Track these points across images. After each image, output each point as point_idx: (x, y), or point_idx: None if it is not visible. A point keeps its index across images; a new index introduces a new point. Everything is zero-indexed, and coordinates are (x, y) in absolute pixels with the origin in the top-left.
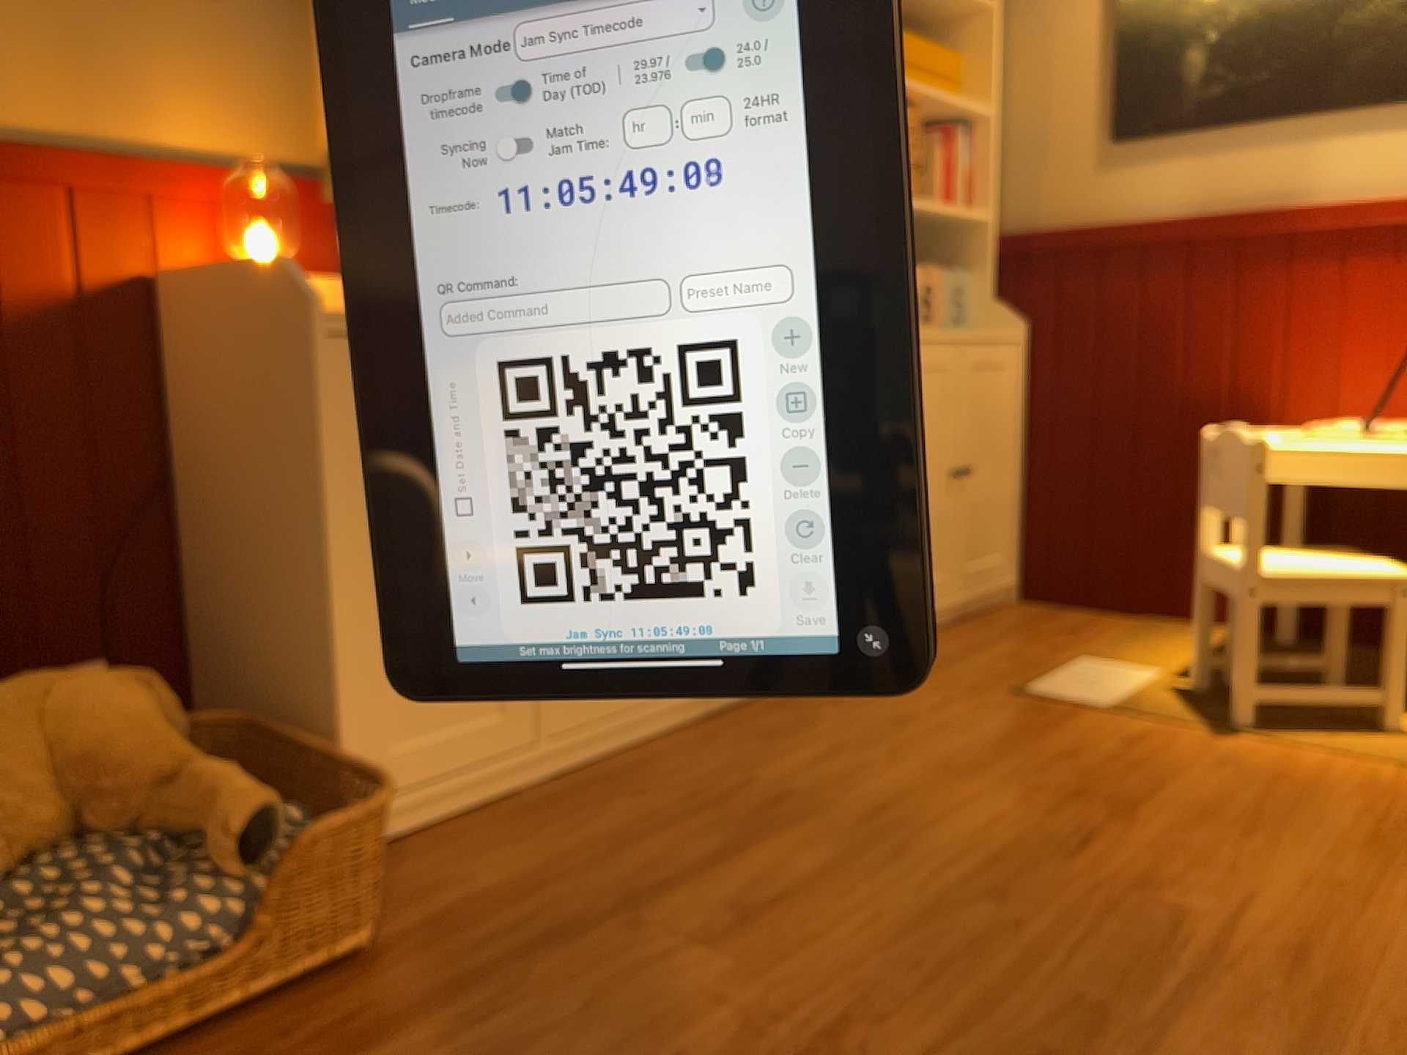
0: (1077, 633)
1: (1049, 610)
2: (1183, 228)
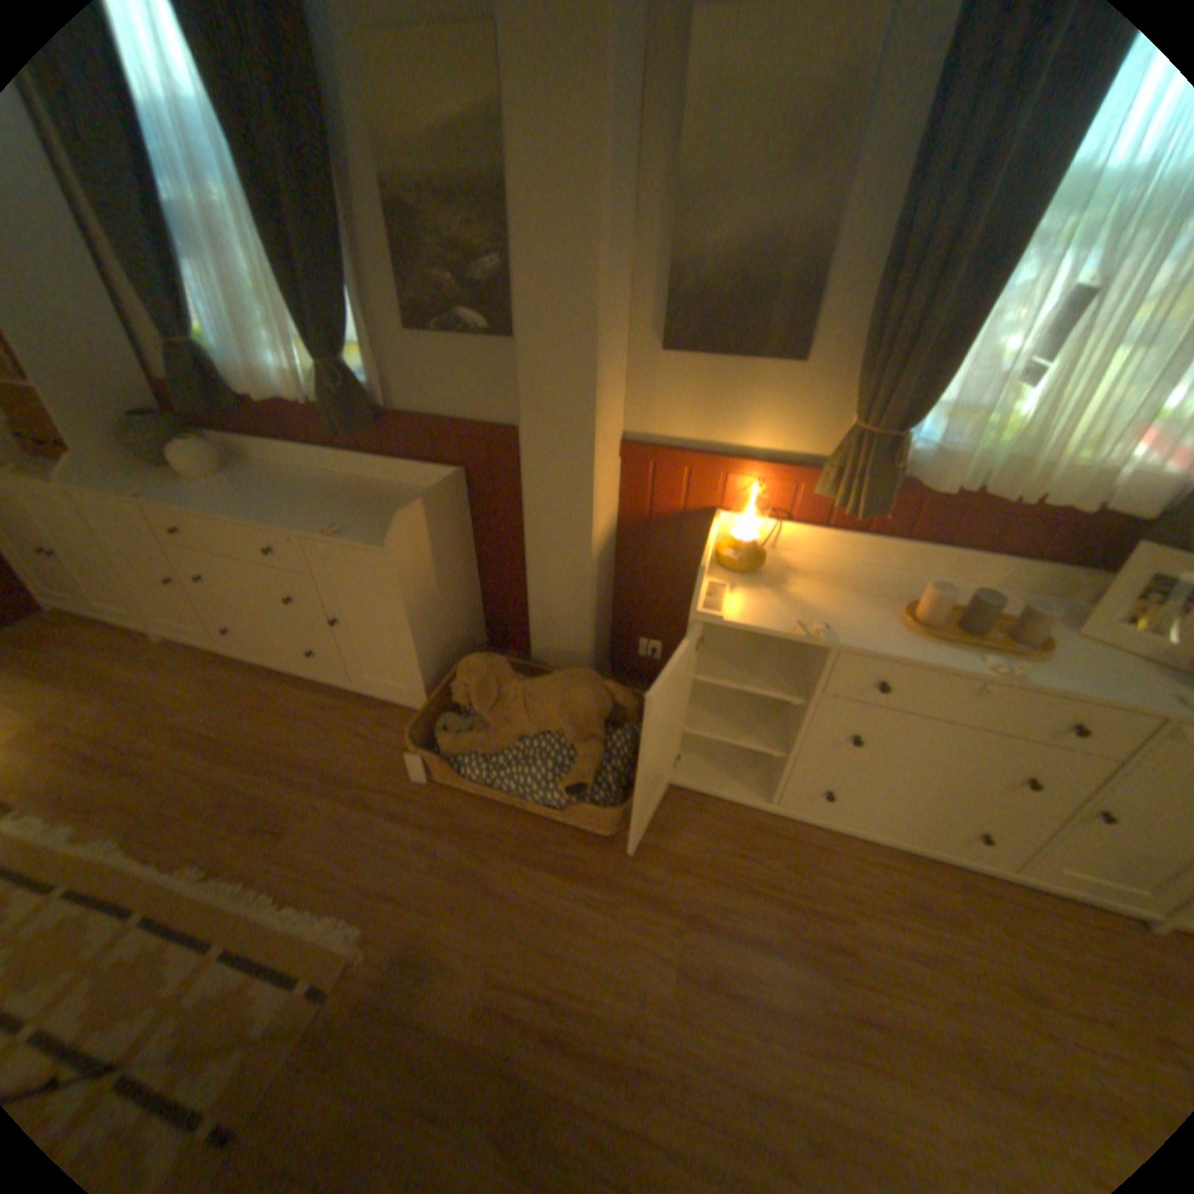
0: None
1: None
2: None
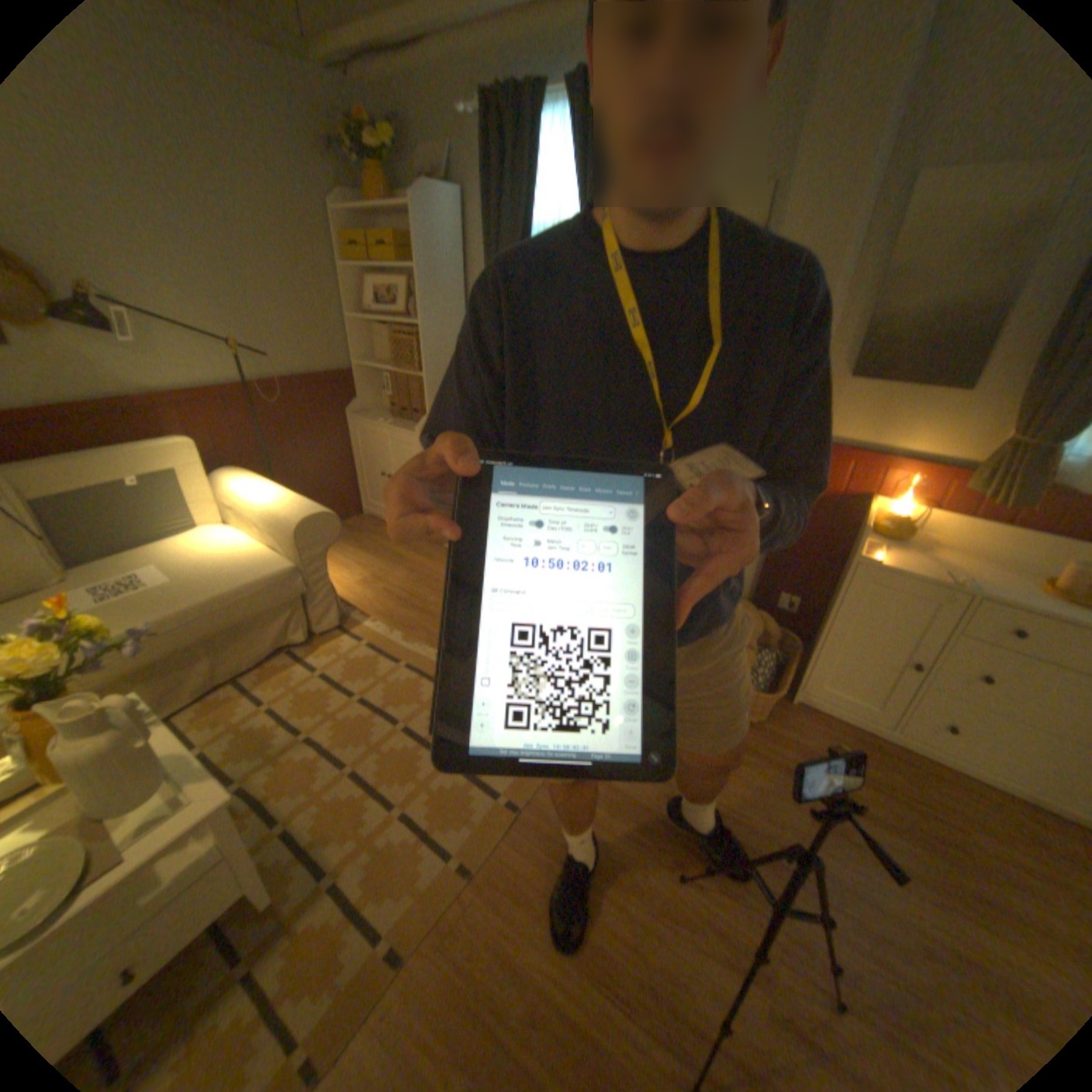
0: None
1: None
2: None
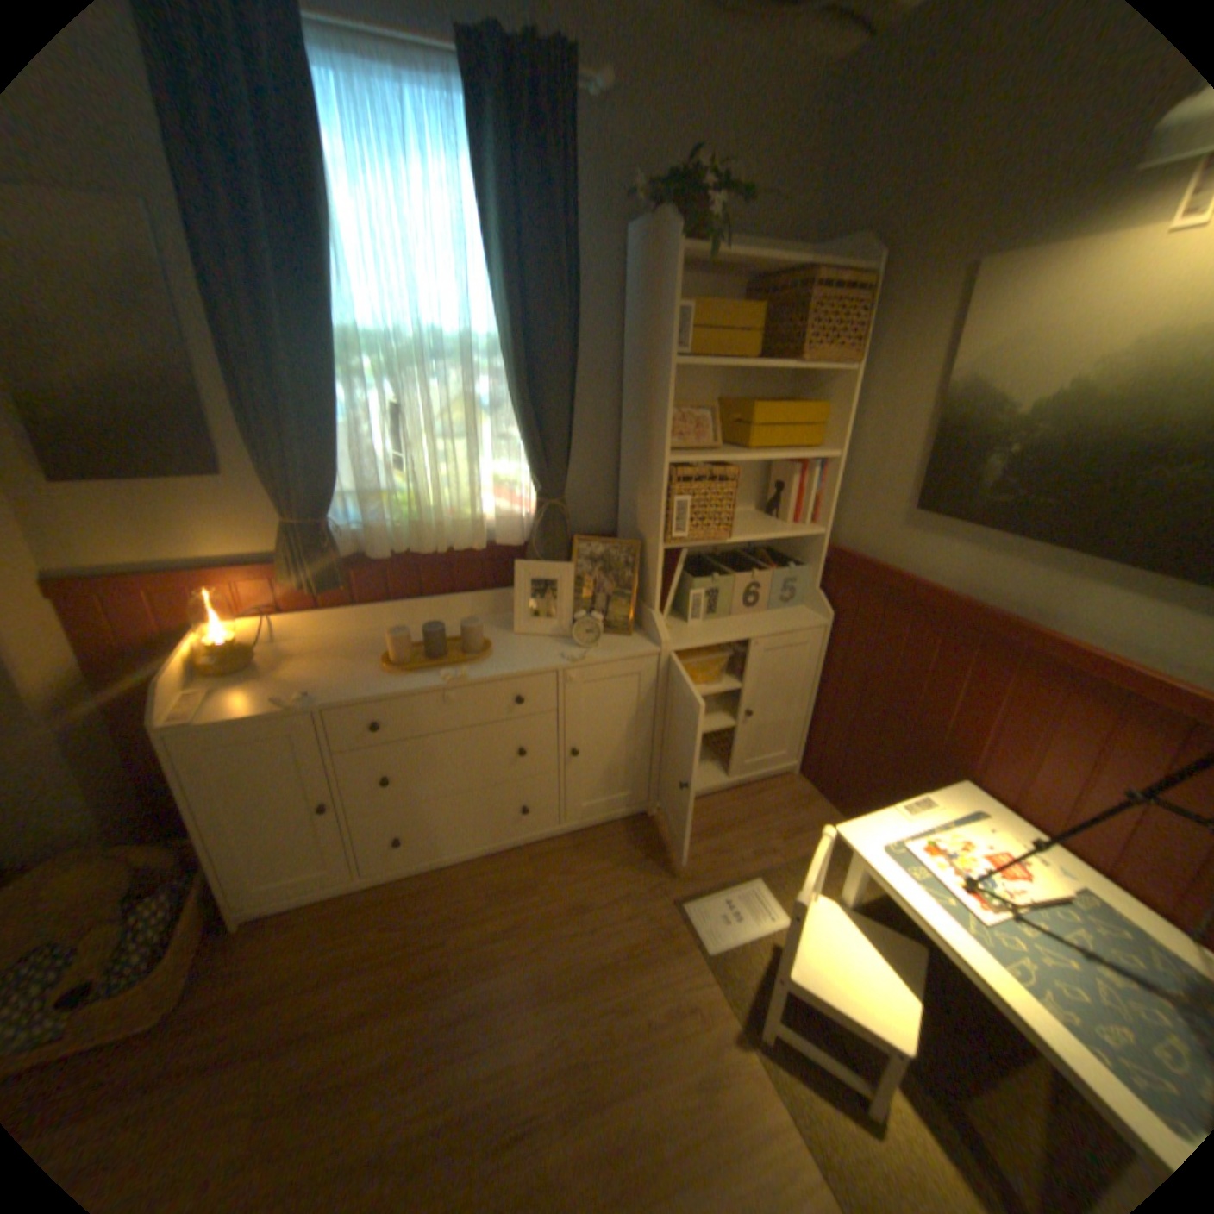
0: (795, 838)
1: (808, 797)
2: (947, 604)
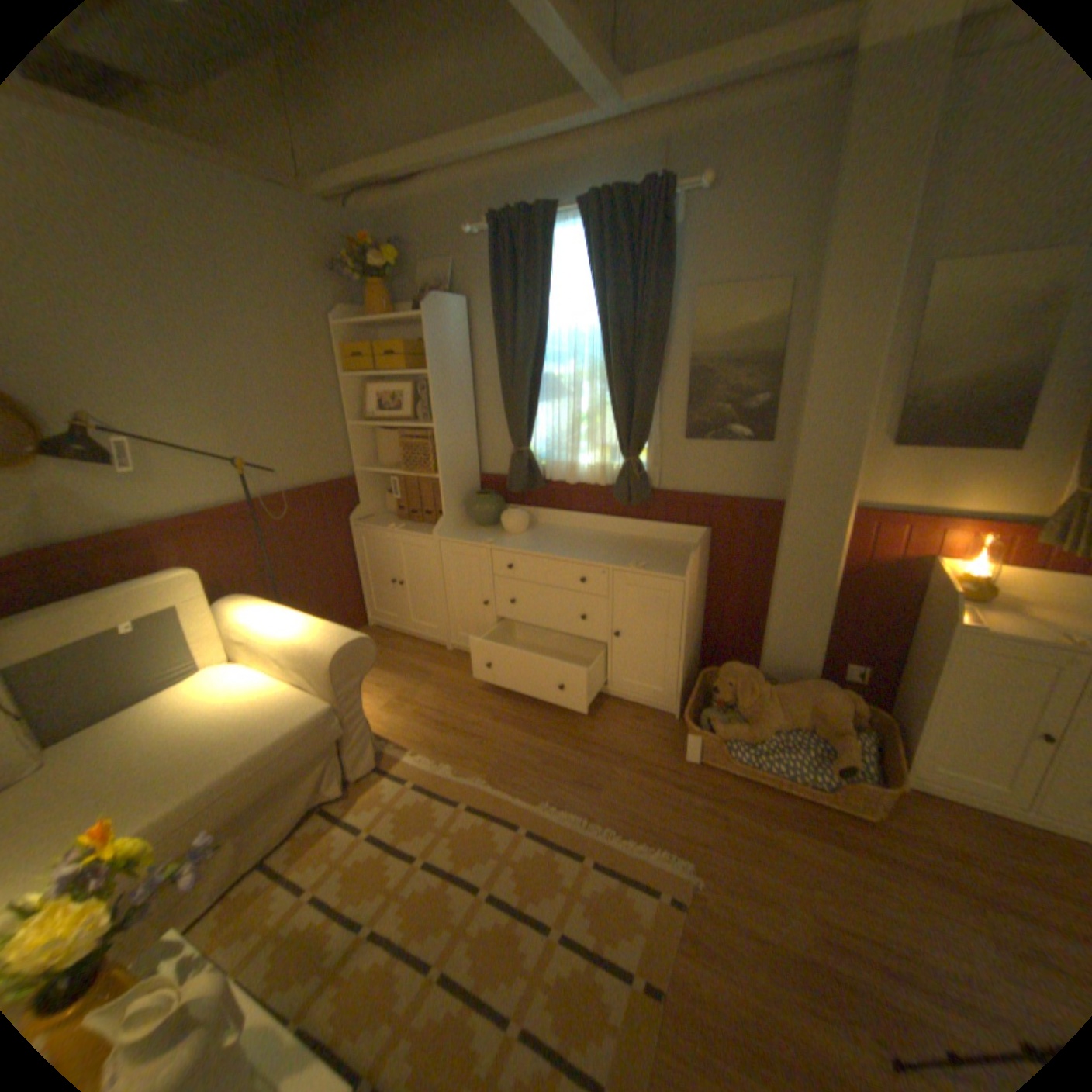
0: None
1: None
2: None
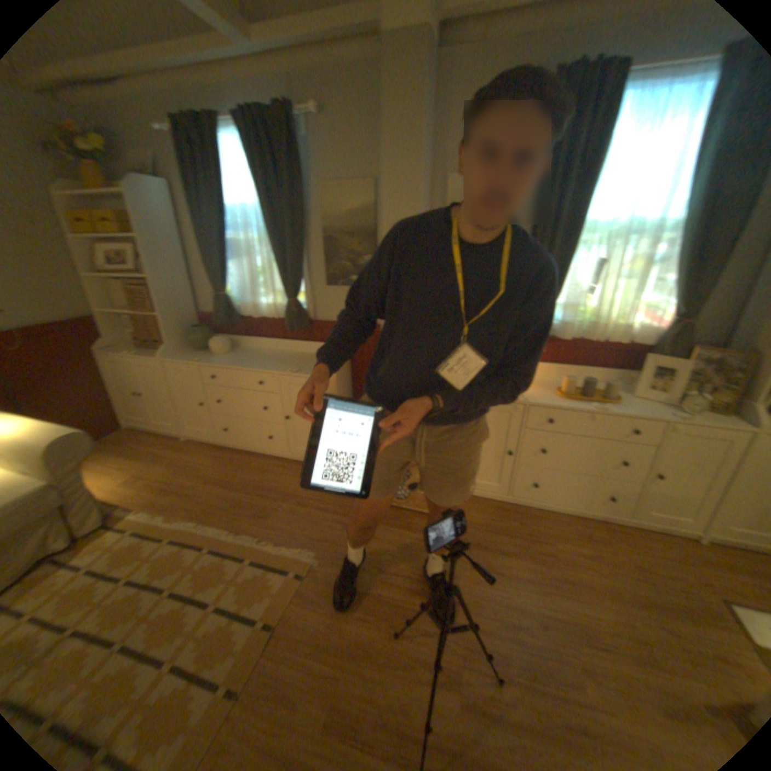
0: None
1: None
2: None
